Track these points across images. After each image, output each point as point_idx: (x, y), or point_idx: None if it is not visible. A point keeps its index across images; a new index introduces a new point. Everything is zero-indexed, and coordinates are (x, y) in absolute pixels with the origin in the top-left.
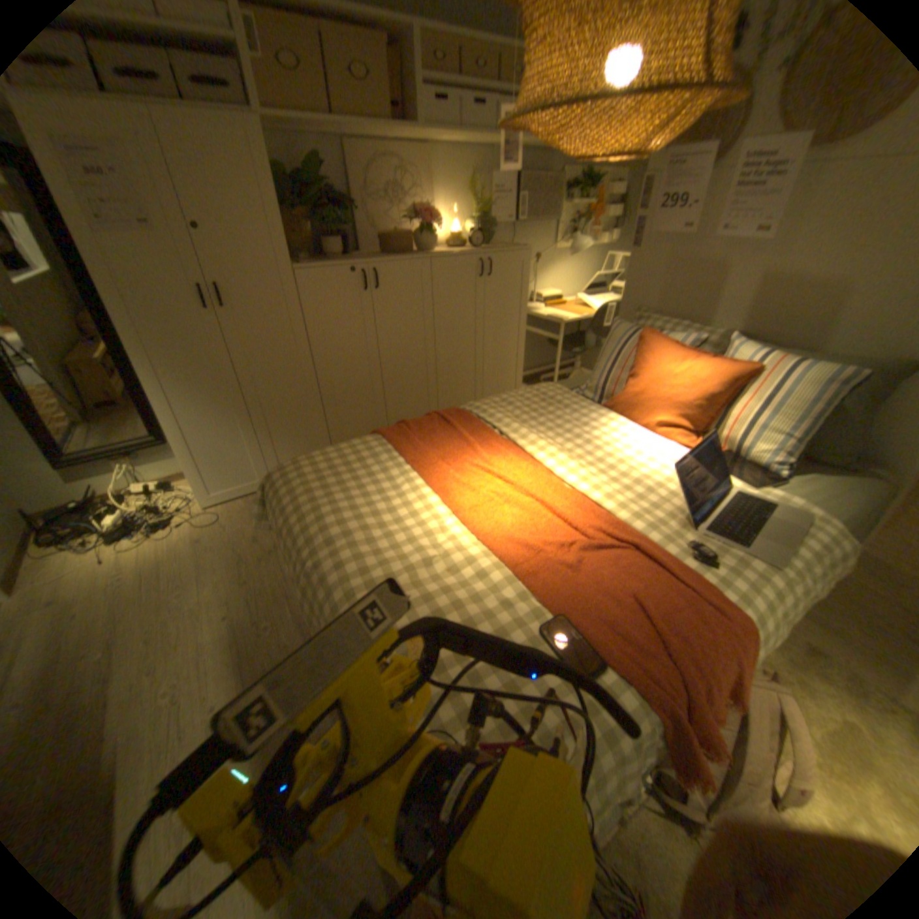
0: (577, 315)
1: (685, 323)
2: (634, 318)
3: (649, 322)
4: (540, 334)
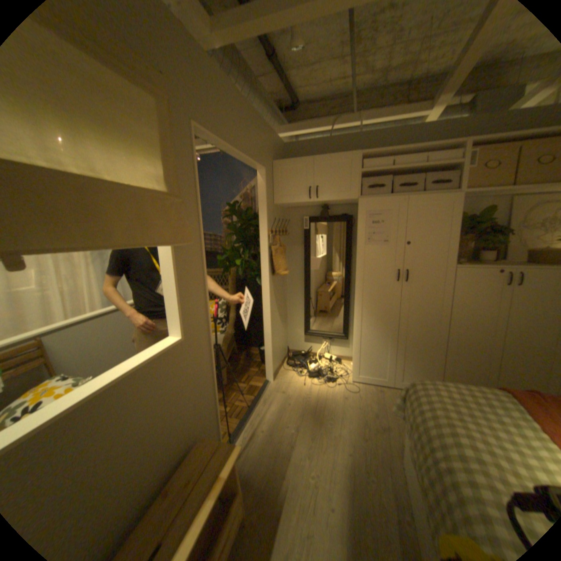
0: None
1: None
2: None
3: None
4: None
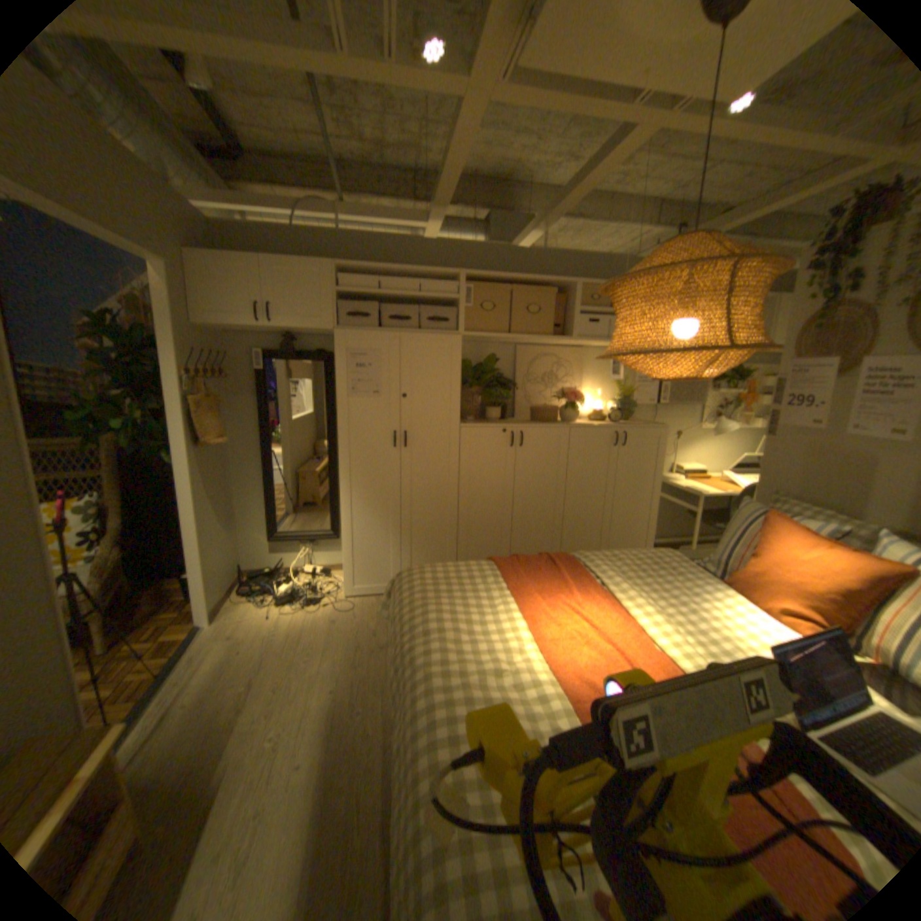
0: (720, 490)
1: (829, 512)
2: (772, 500)
3: (786, 506)
4: (681, 504)
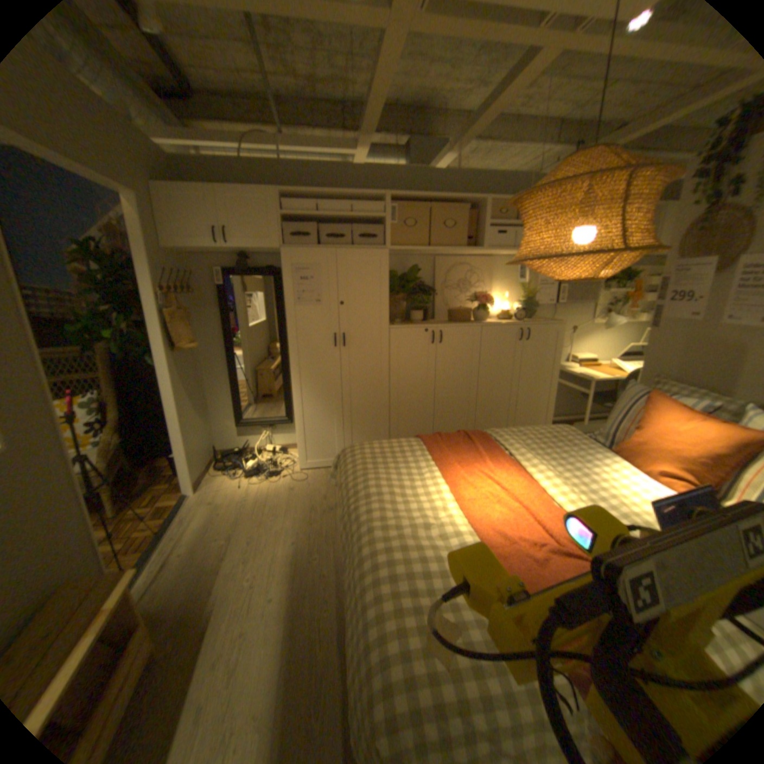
0: (609, 375)
1: (703, 391)
2: (654, 382)
3: (666, 387)
4: (575, 388)
